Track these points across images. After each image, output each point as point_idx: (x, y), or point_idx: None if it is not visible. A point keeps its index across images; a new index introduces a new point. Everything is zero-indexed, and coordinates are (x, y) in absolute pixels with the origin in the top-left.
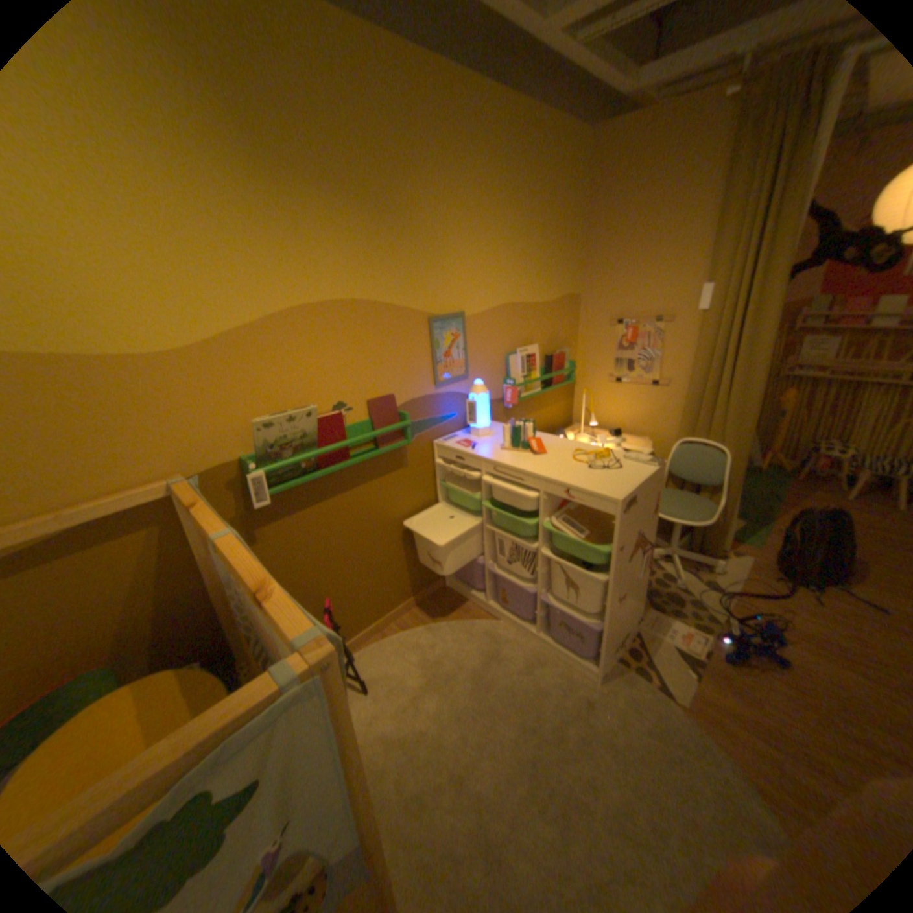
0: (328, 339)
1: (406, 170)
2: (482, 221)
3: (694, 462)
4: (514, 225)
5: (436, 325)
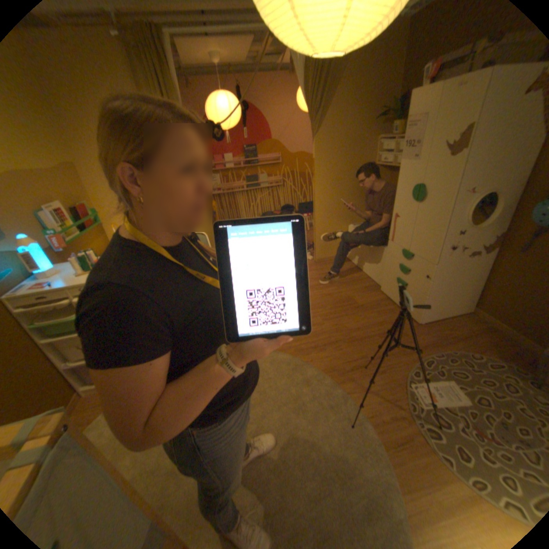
0: None
1: None
2: None
3: None
4: None
5: None
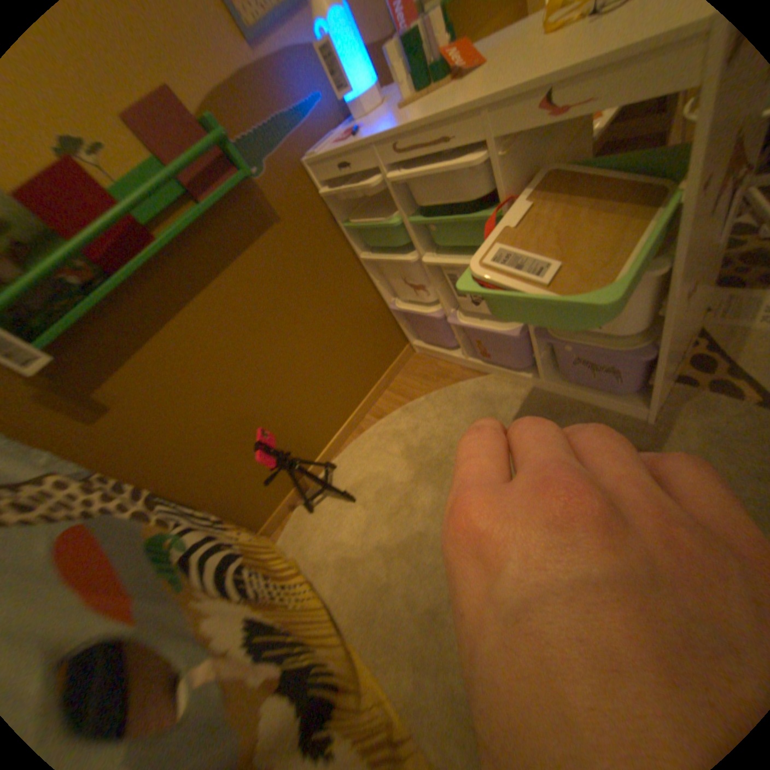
0: None
1: None
2: None
3: None
4: None
5: None
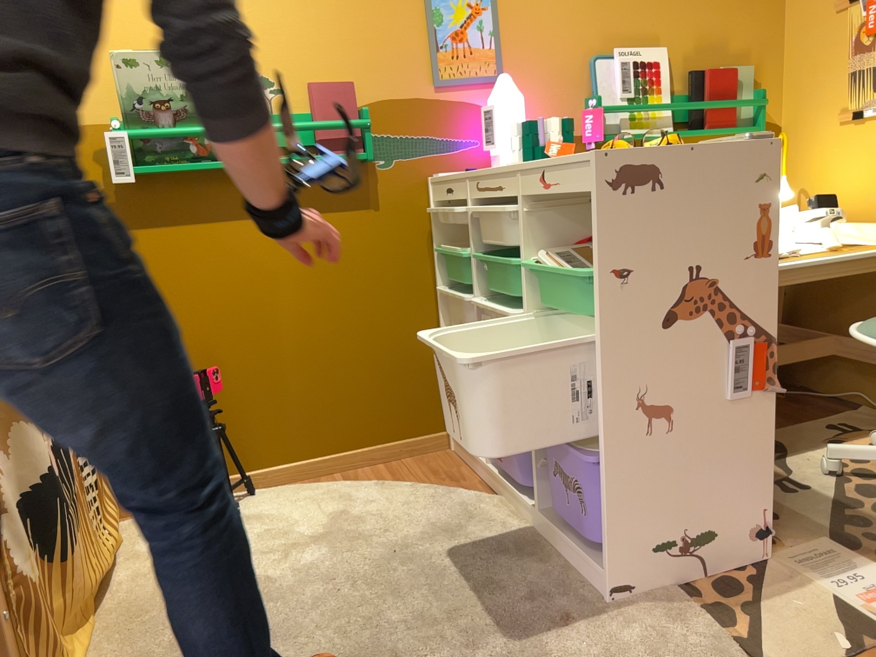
0: None
1: None
2: None
3: None
4: None
5: None
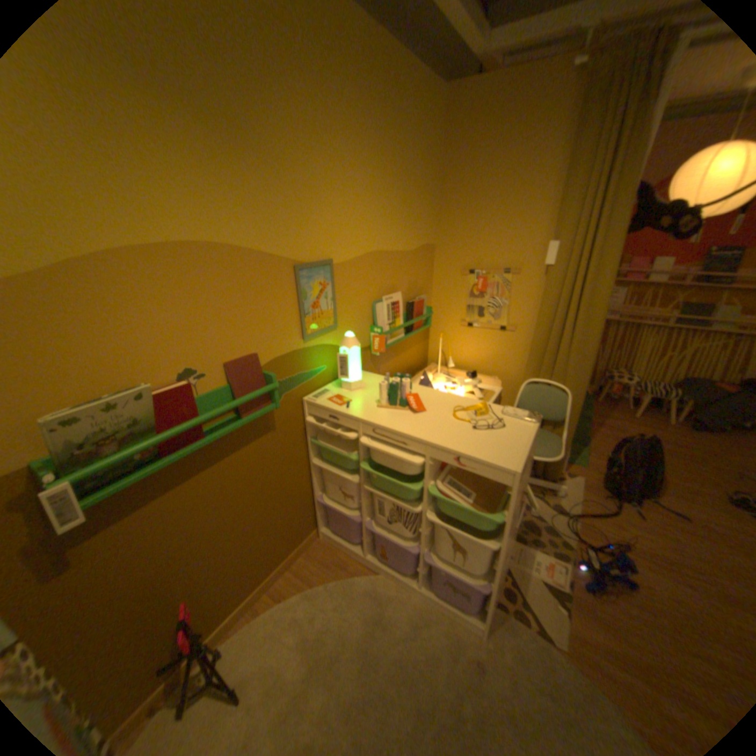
0: (167, 291)
1: (263, 86)
2: (349, 162)
3: (540, 401)
4: (380, 170)
5: (303, 273)
